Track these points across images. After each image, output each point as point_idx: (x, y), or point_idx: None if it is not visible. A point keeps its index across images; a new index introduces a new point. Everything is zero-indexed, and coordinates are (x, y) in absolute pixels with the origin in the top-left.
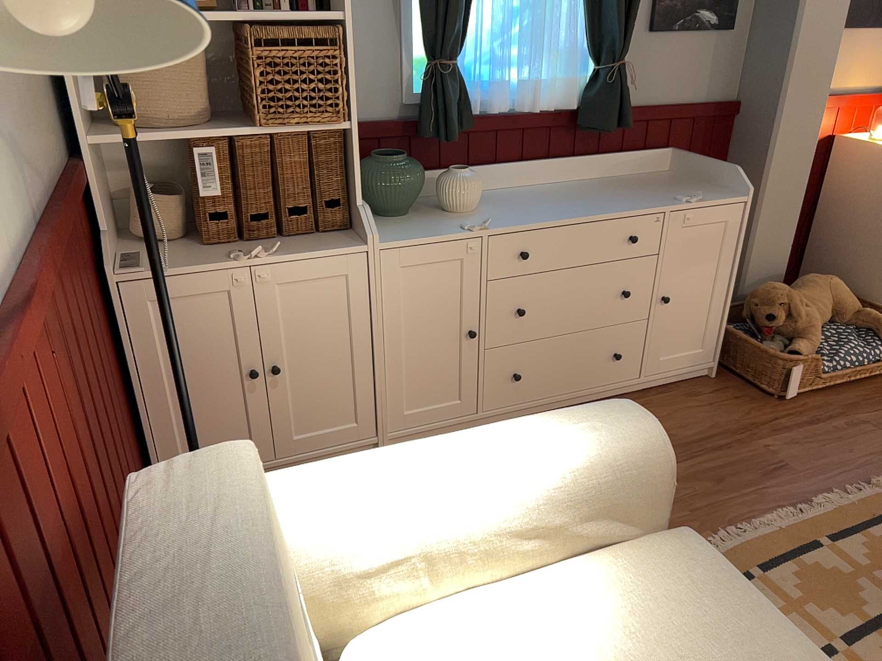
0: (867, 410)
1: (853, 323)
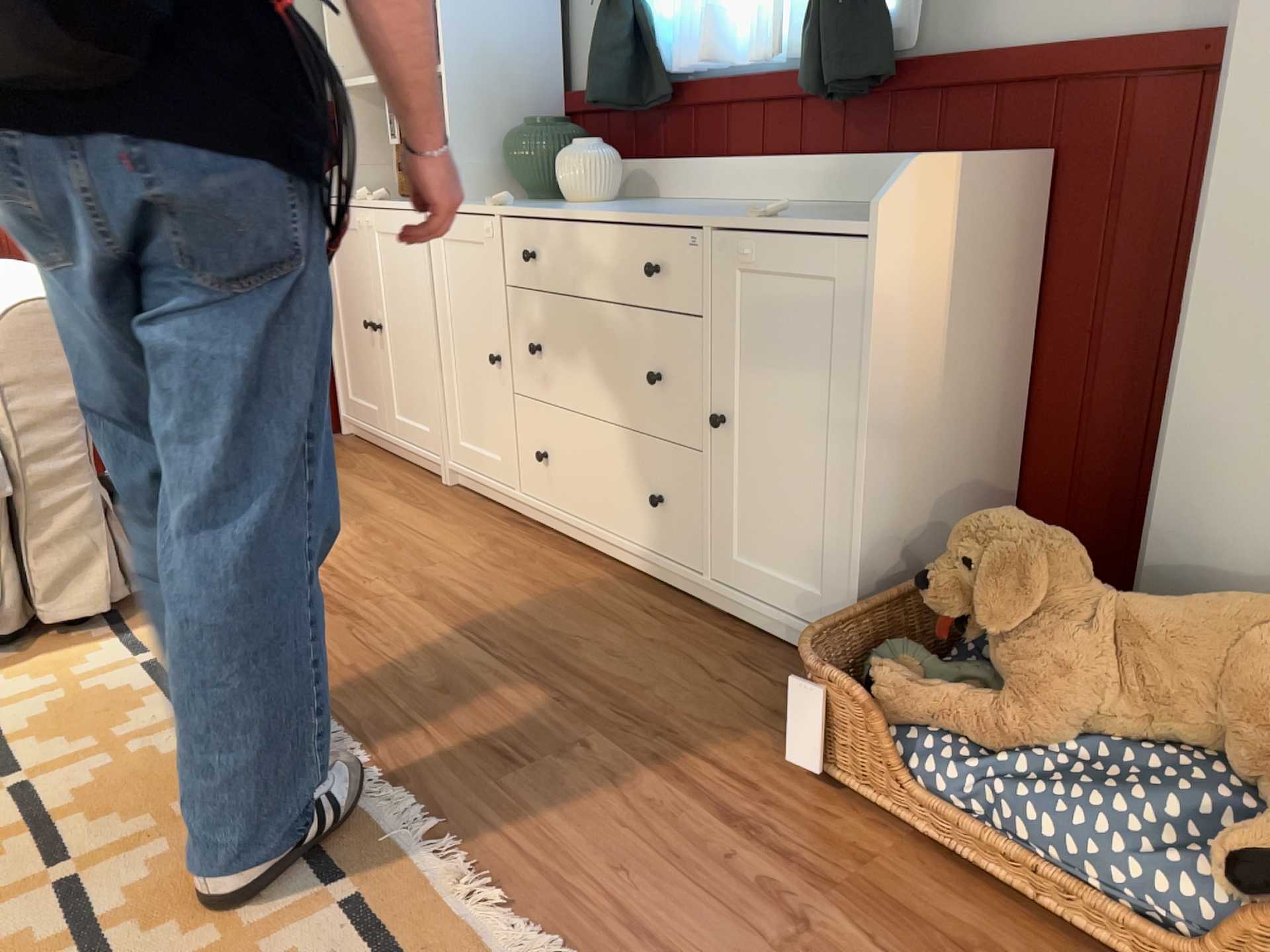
0: (892, 935)
1: (1266, 791)
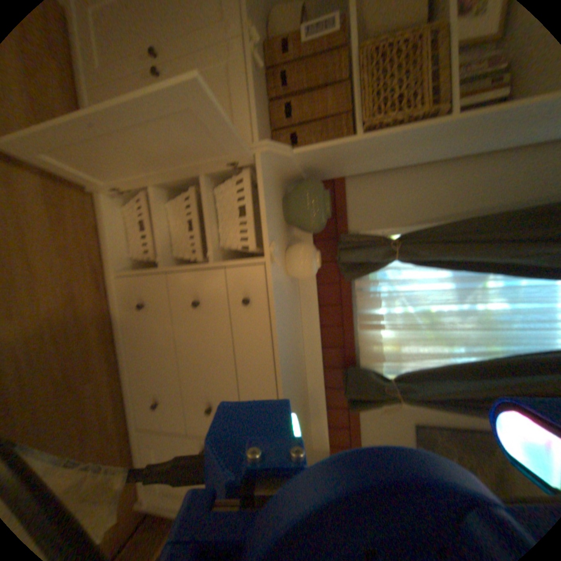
0: None
1: None
